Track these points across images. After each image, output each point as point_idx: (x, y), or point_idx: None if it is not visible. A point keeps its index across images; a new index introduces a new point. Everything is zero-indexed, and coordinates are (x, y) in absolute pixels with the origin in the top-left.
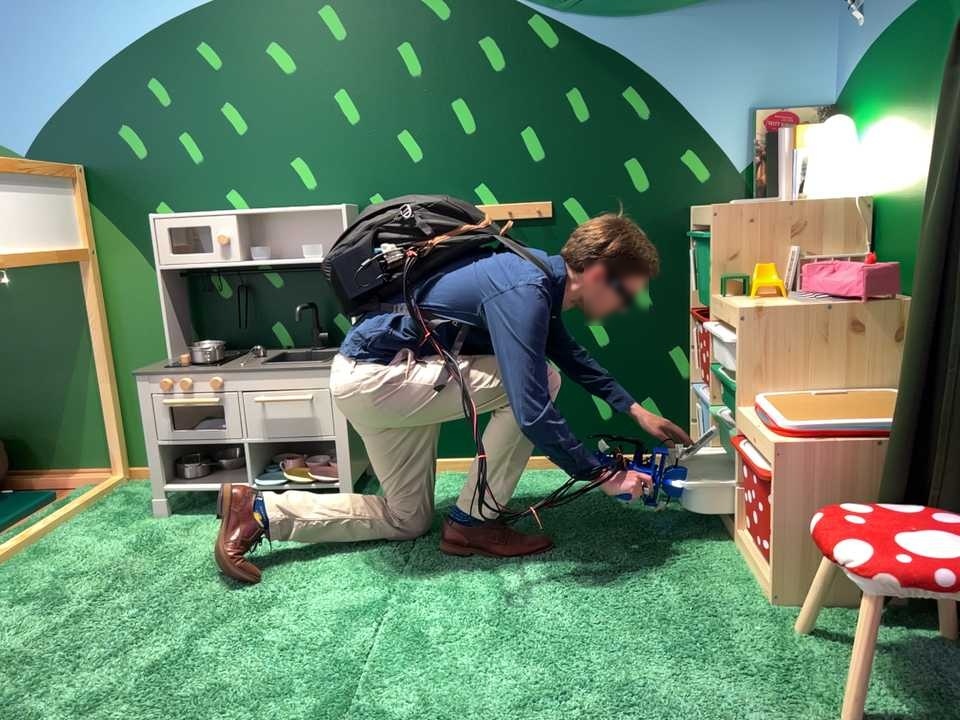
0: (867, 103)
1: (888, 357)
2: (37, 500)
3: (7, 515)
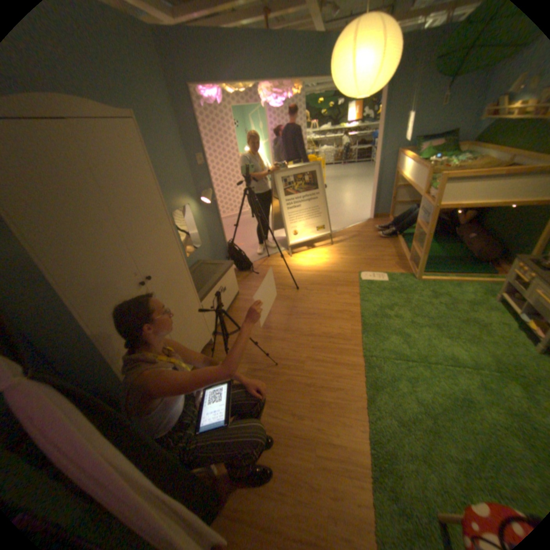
0: None
1: None
2: (492, 273)
3: (477, 272)
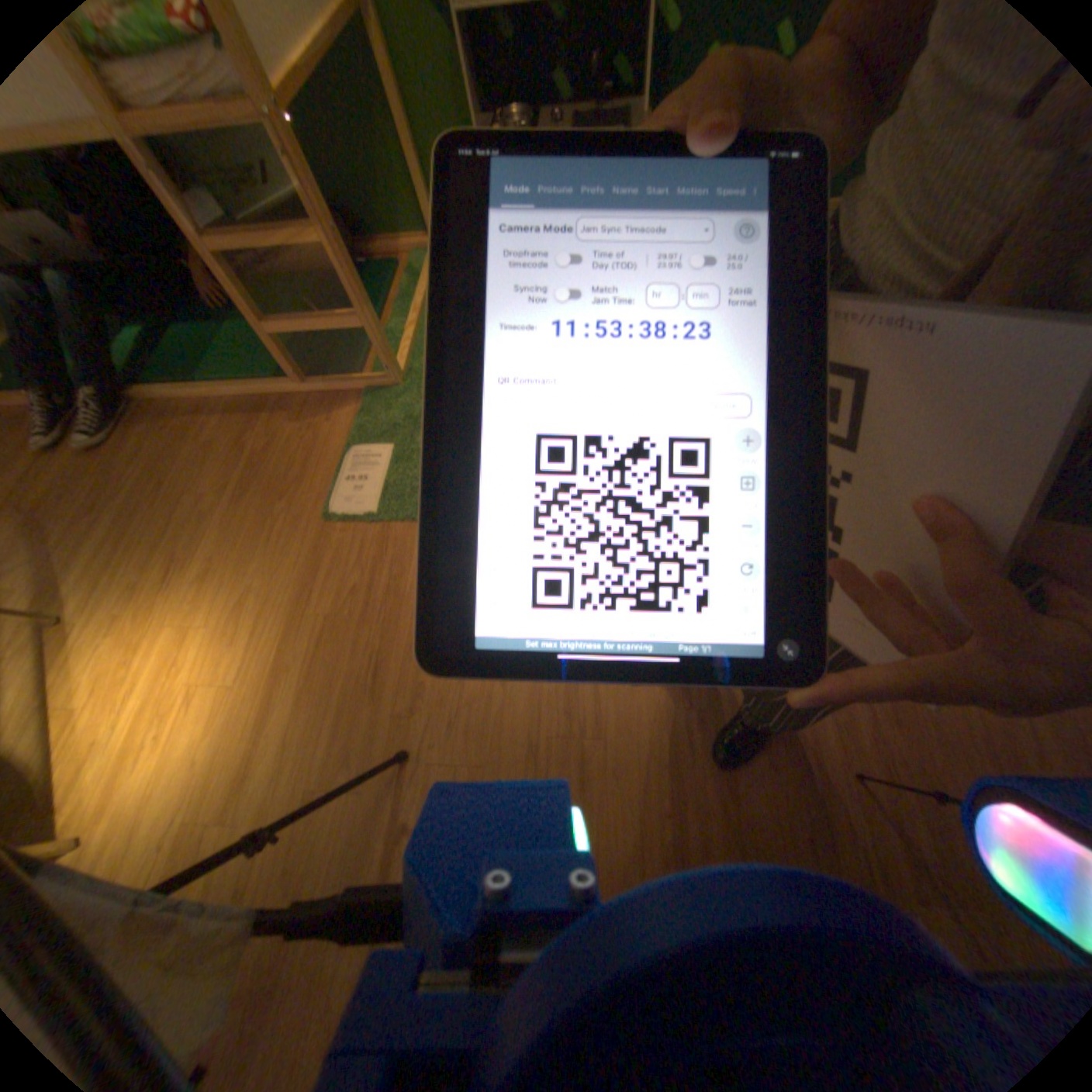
0: None
1: None
2: (389, 264)
3: (381, 281)
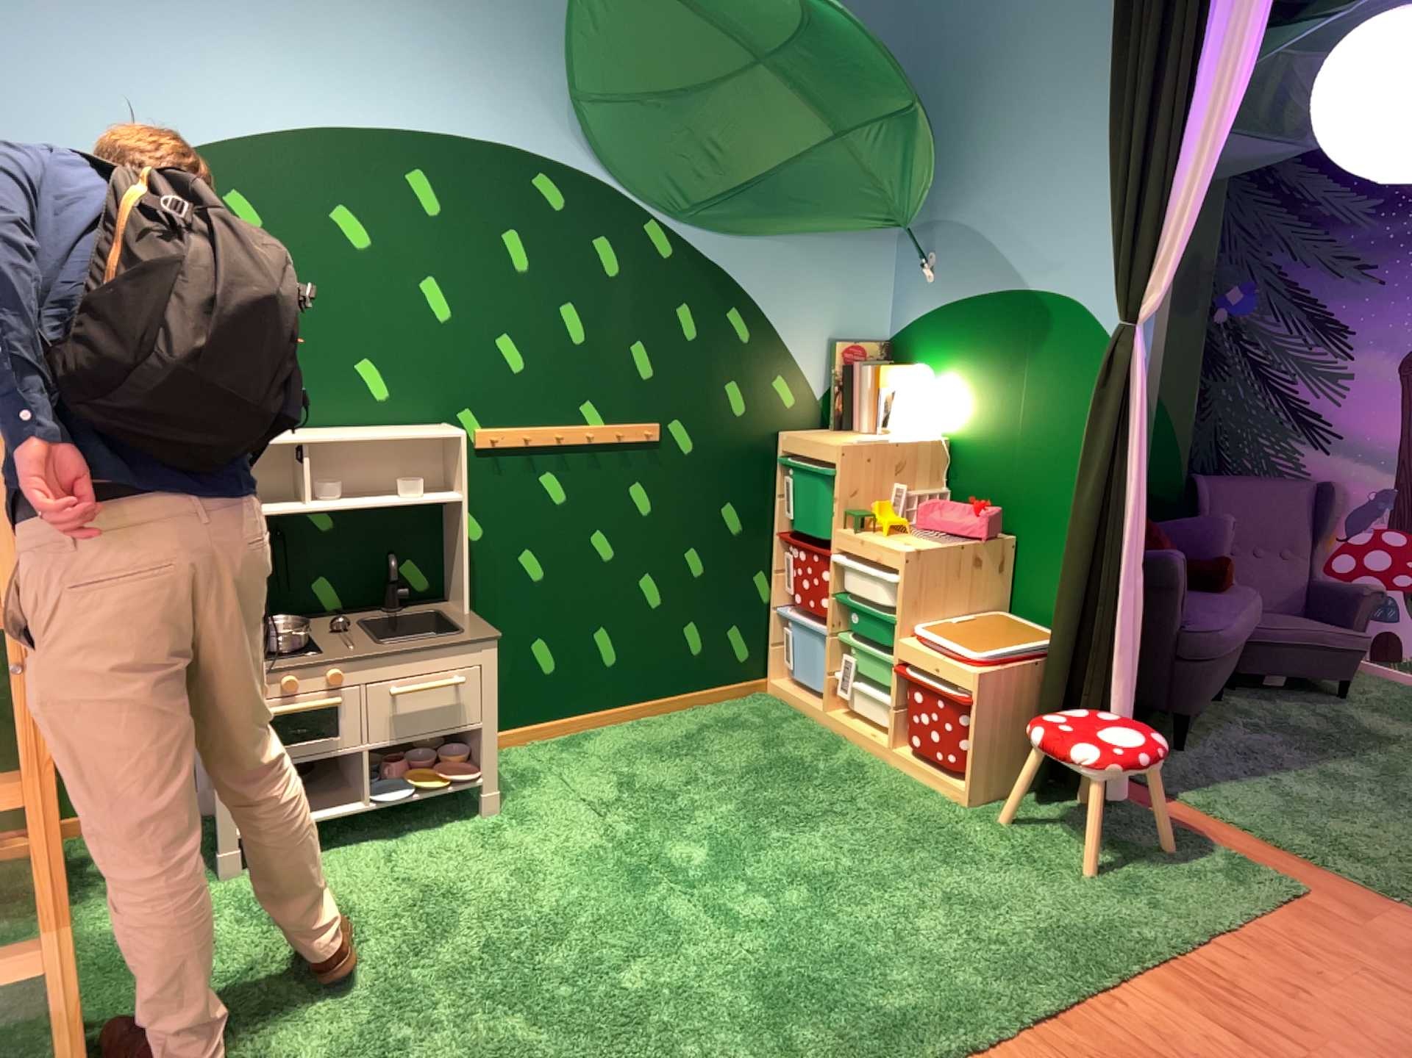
0: (944, 362)
1: (991, 585)
2: None
3: None
